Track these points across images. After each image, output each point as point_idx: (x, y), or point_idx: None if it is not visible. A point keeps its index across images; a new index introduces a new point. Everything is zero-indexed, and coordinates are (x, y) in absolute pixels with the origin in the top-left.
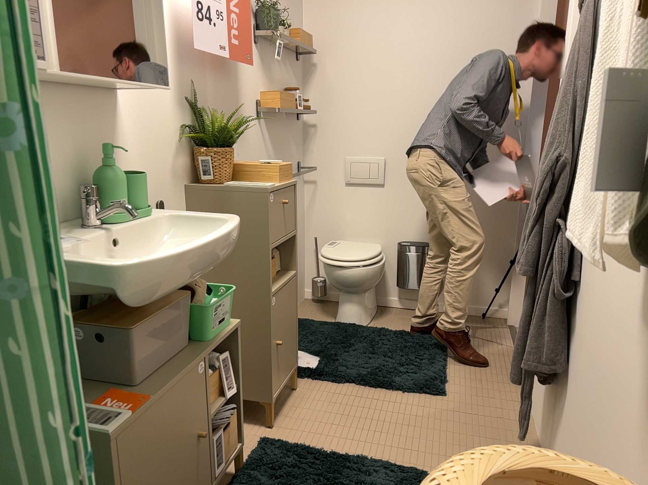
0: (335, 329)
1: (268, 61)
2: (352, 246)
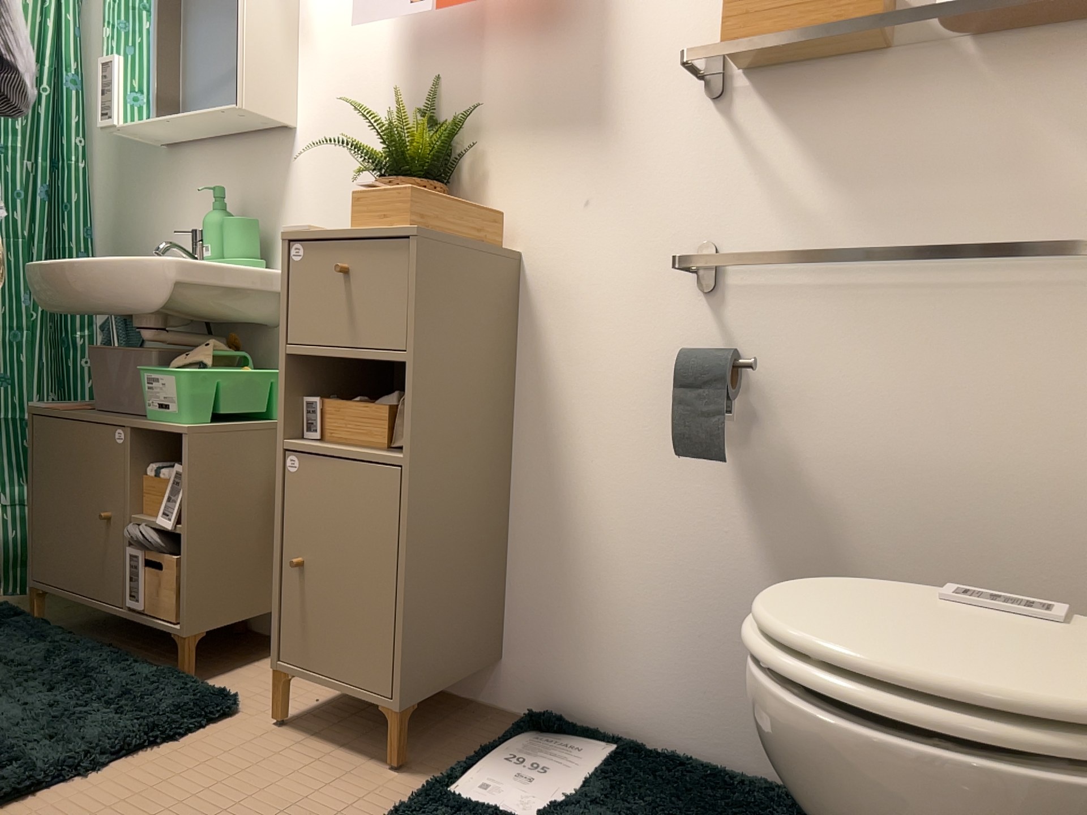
0: None
1: None
2: (1060, 644)
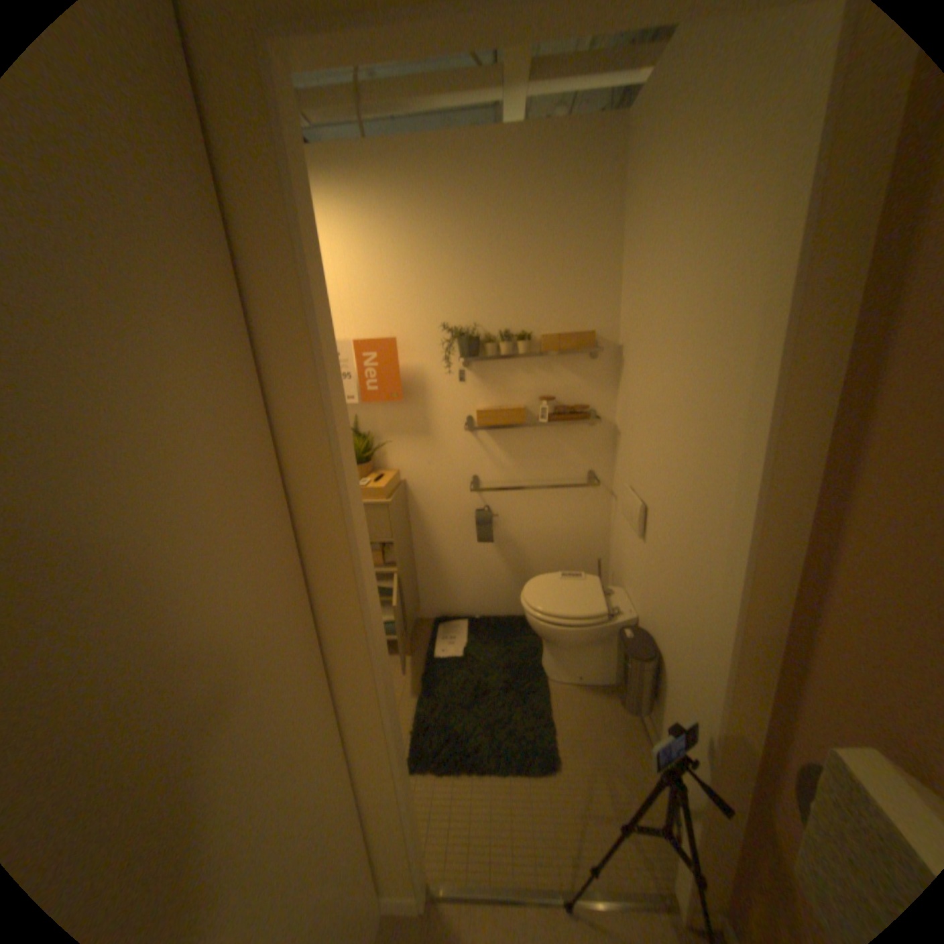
0: (520, 654)
1: (491, 370)
2: (586, 589)
